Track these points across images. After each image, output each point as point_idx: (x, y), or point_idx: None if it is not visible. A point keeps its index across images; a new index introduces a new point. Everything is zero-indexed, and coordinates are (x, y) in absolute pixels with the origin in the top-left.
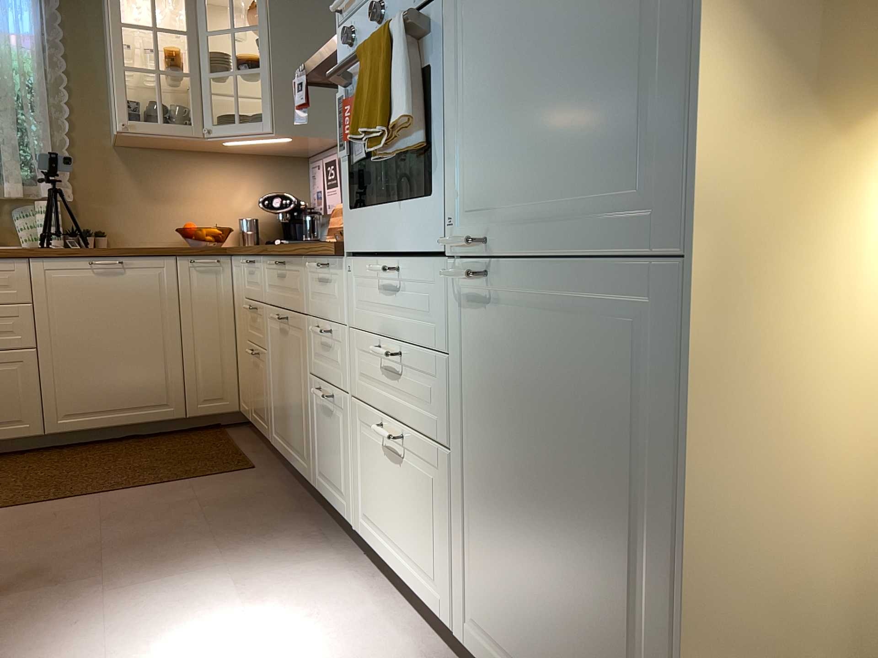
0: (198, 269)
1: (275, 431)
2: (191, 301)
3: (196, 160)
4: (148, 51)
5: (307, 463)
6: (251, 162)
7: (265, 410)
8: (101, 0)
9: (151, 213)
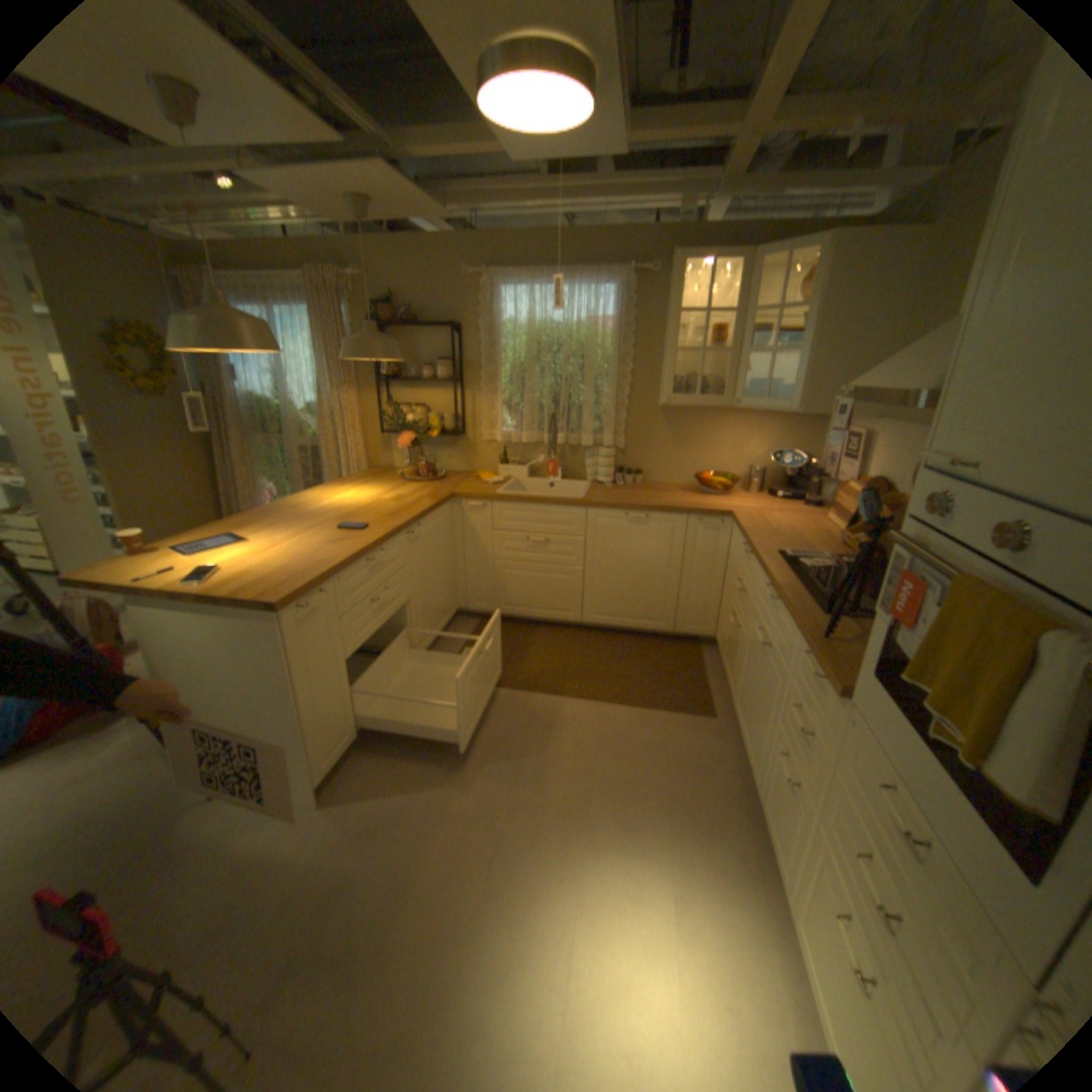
0: (704, 528)
1: (739, 704)
2: (694, 551)
3: (722, 414)
4: (699, 326)
5: (761, 779)
6: (772, 416)
7: (735, 675)
8: (669, 278)
9: (677, 458)
